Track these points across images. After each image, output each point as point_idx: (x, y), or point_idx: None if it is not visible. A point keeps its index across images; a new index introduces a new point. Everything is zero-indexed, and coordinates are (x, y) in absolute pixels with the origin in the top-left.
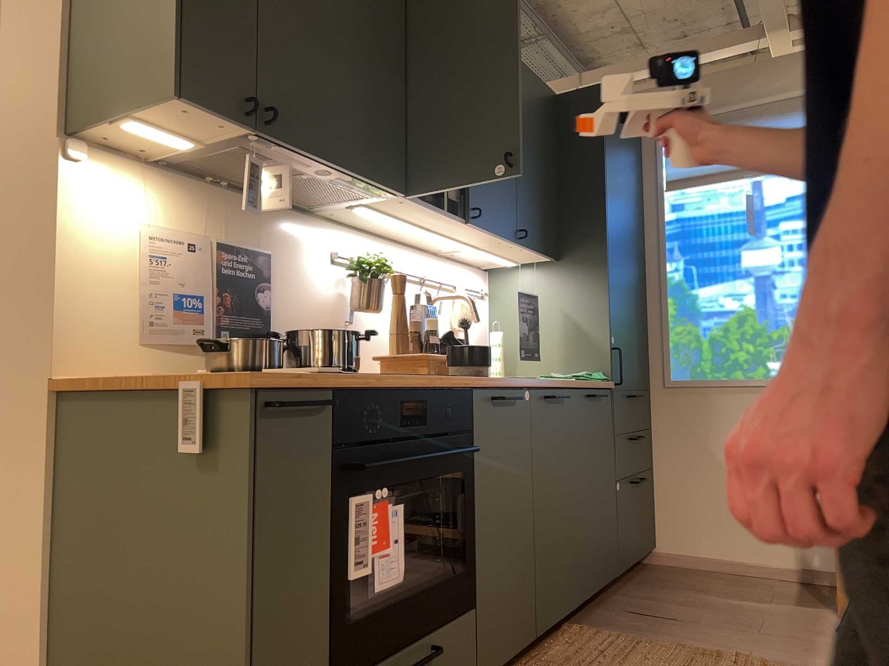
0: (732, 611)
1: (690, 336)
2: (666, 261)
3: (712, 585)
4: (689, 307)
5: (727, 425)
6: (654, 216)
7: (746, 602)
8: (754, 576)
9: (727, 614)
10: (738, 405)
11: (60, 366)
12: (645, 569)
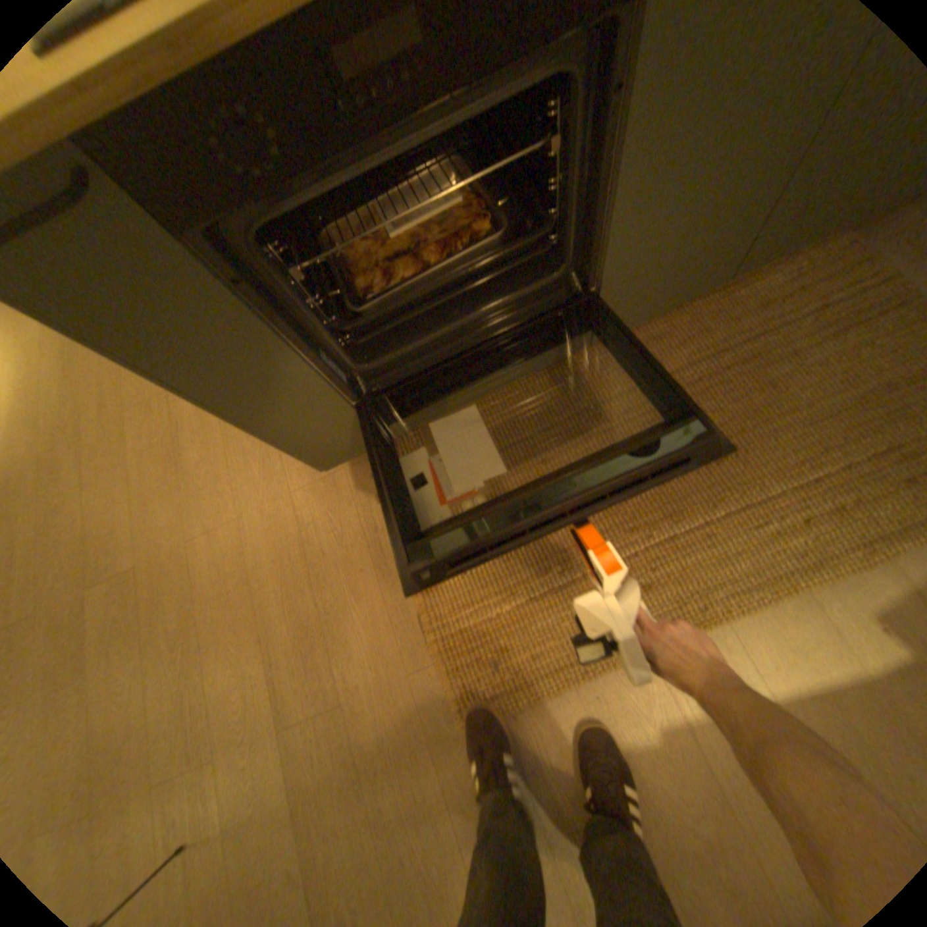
0: None
1: None
2: None
3: None
4: None
5: None
6: None
7: None
8: None
9: None
10: None
11: None
12: None
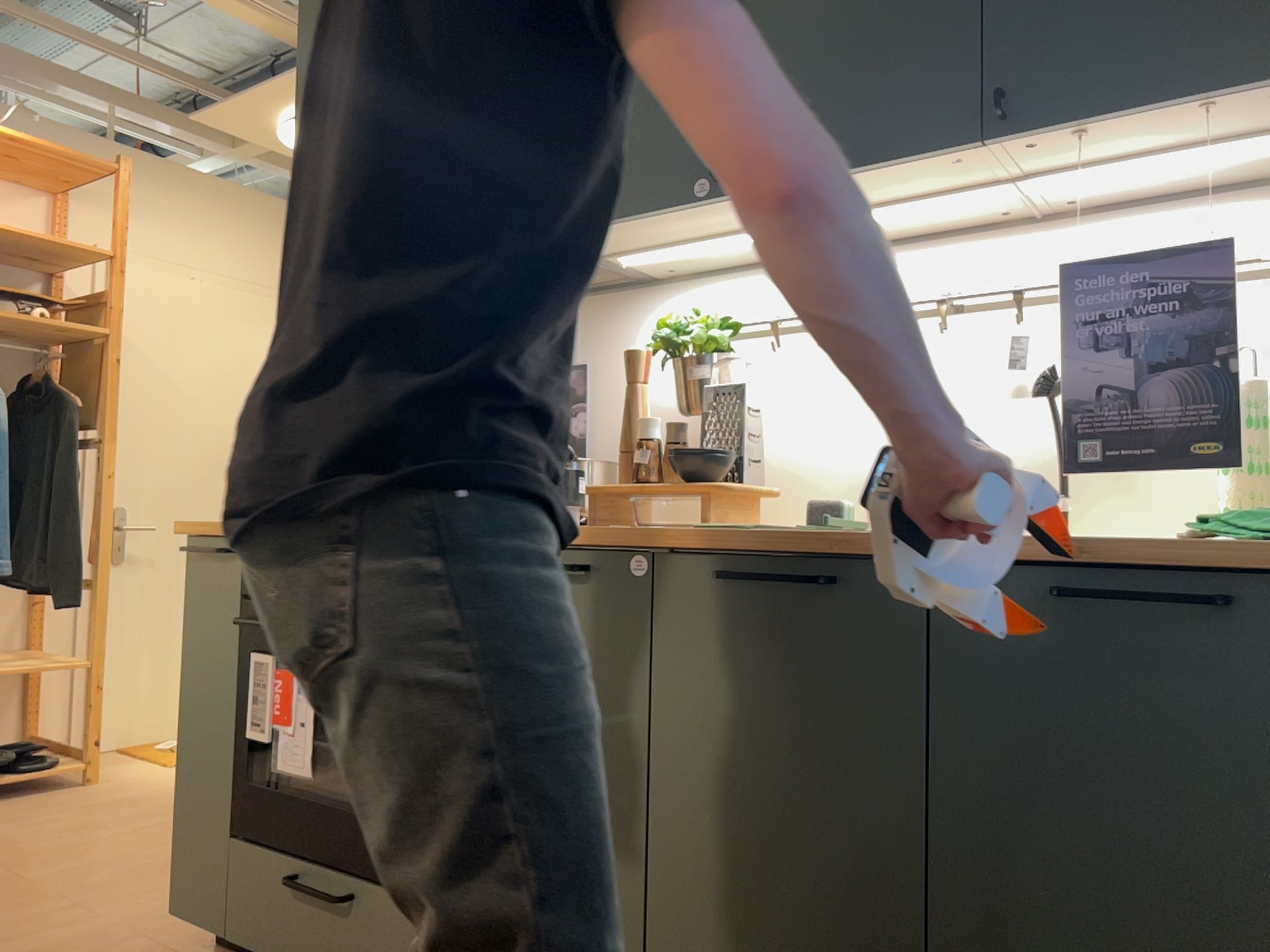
0: None
1: None
2: None
3: None
4: None
5: None
6: None
7: None
8: None
9: None
10: None
11: None
12: None
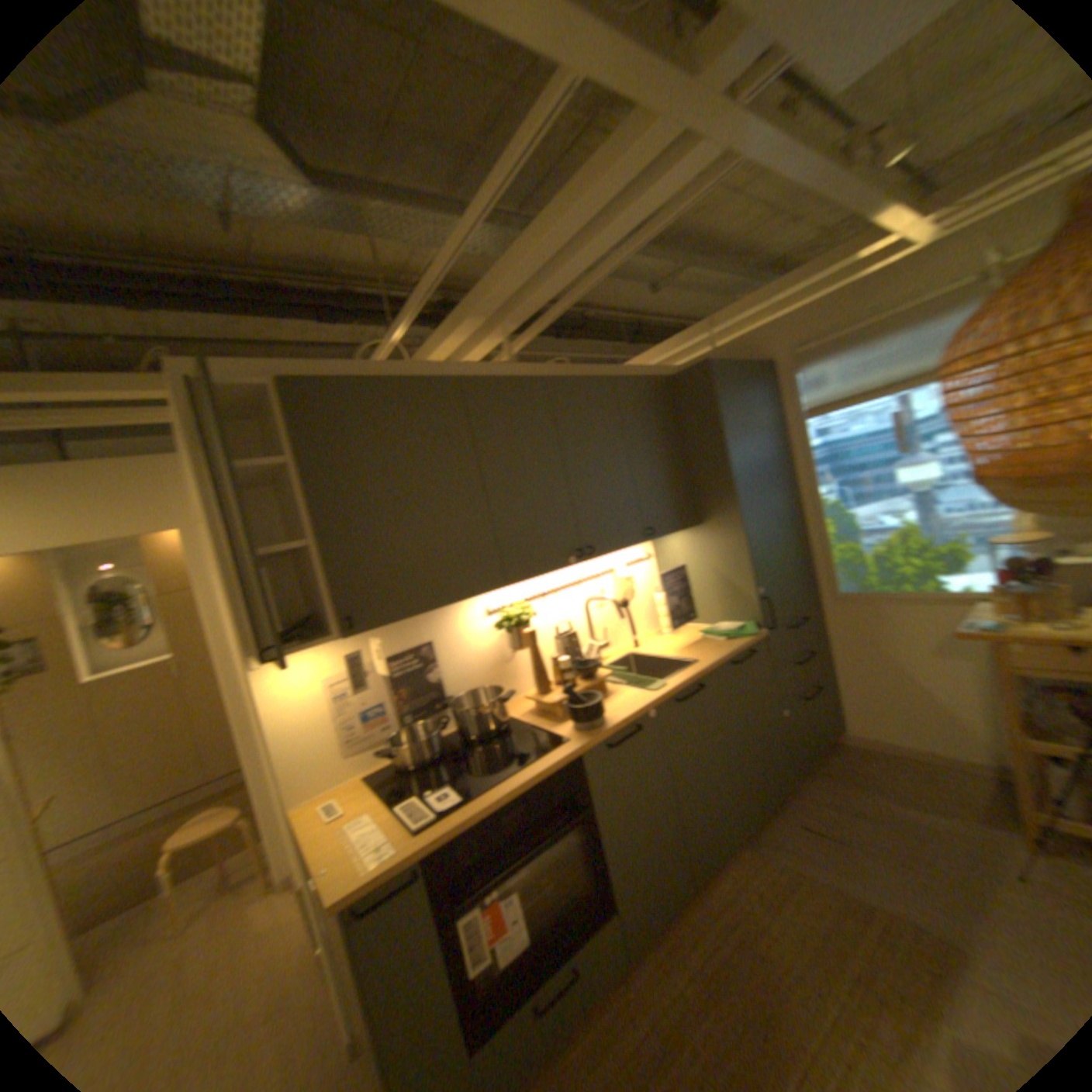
0: (907, 833)
1: (853, 553)
2: (819, 484)
3: (897, 784)
4: (848, 526)
5: (902, 634)
6: (801, 442)
7: (926, 817)
8: (946, 770)
9: (900, 838)
10: (911, 616)
11: (291, 802)
12: (836, 755)
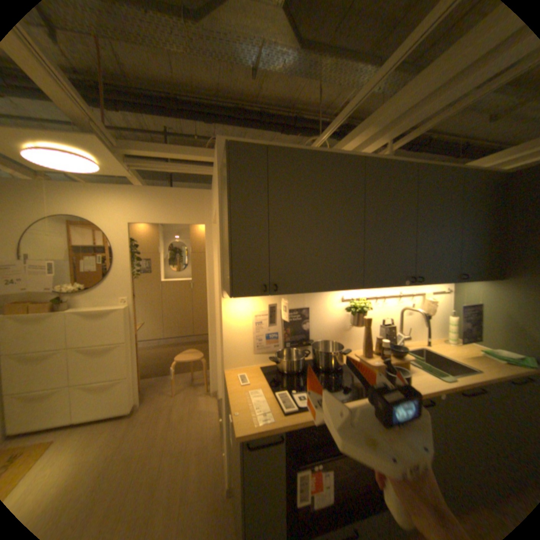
0: None
1: None
2: None
3: None
4: None
5: None
6: None
7: None
8: None
9: None
10: None
11: (226, 366)
12: None
